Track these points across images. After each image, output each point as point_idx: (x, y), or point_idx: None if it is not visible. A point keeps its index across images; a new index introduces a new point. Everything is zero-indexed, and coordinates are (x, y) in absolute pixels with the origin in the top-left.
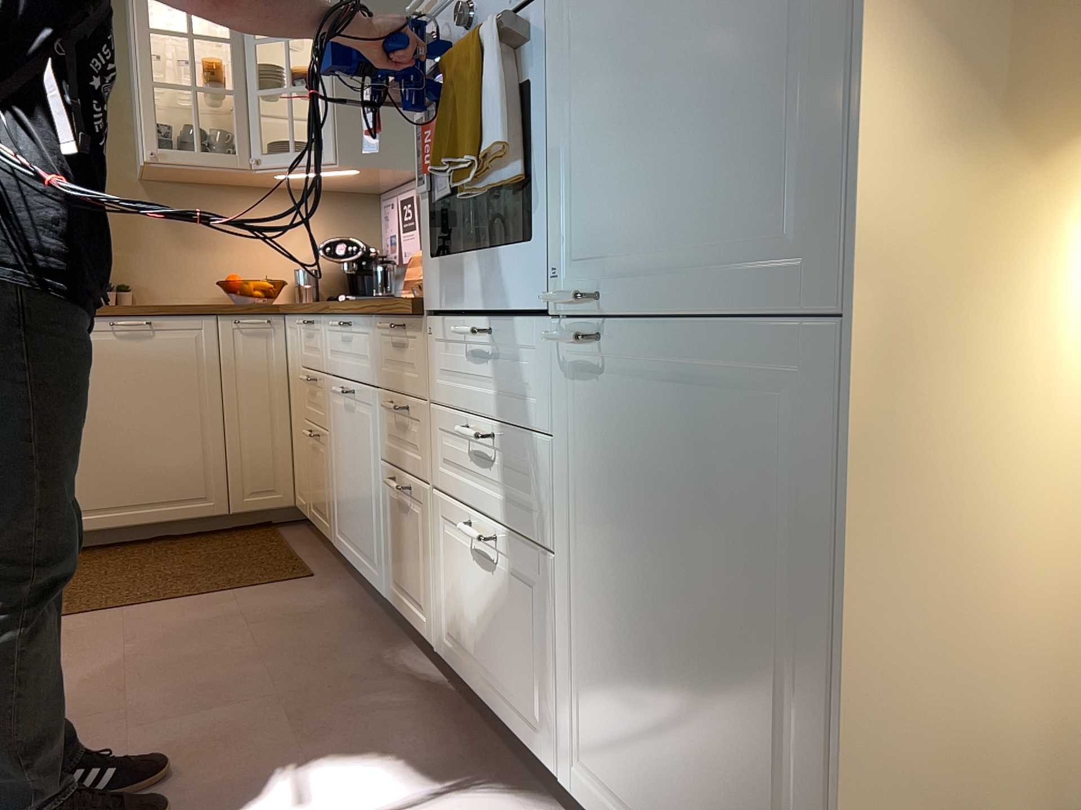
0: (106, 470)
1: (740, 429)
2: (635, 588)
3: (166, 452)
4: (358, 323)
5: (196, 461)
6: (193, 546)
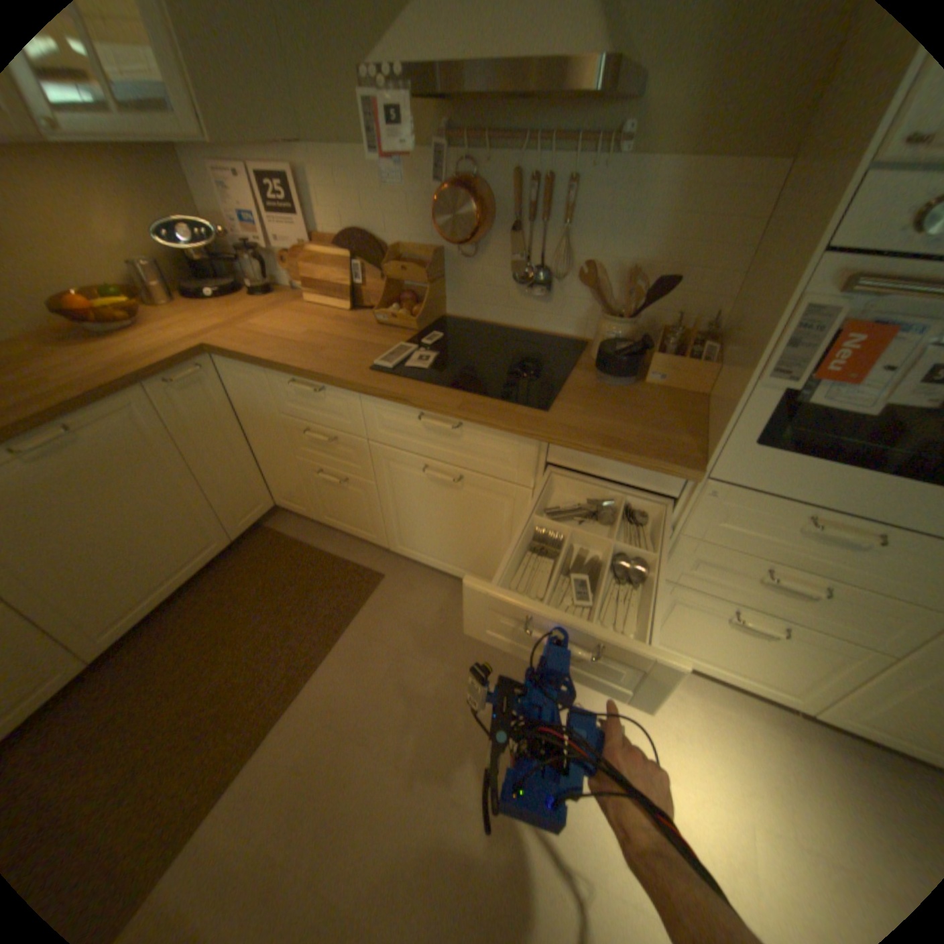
0: (106, 587)
1: None
2: None
3: (156, 535)
4: (486, 430)
5: (187, 525)
6: (224, 585)
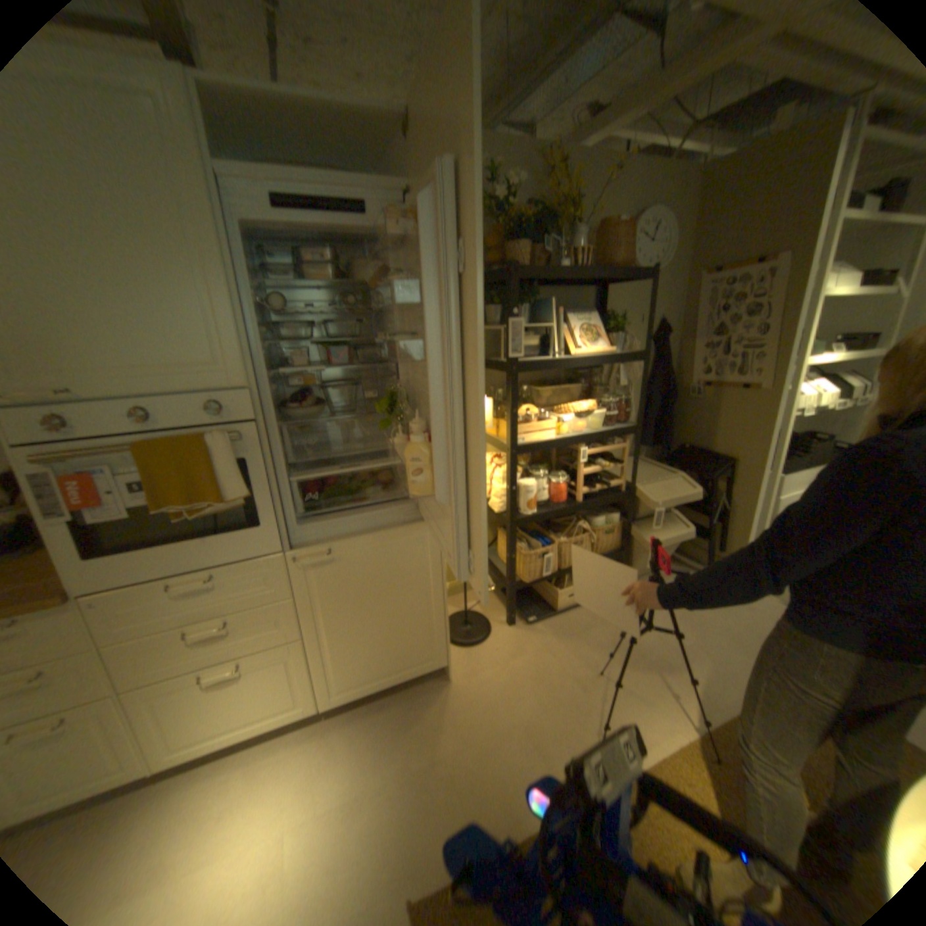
0: None
1: (400, 554)
2: (356, 619)
3: None
4: None
5: None
6: None
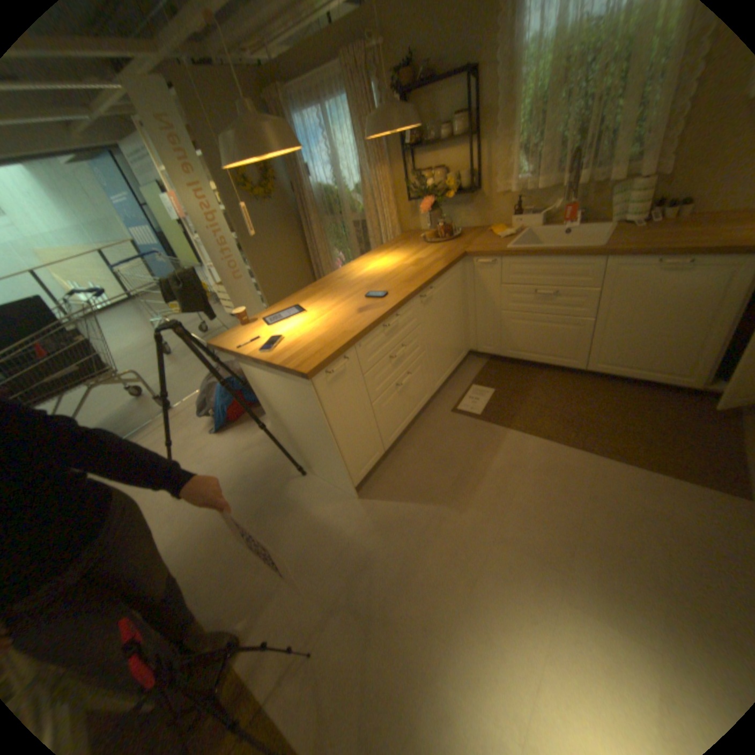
0: (625, 346)
1: None
2: None
3: (670, 345)
4: None
5: (691, 355)
6: (666, 403)
